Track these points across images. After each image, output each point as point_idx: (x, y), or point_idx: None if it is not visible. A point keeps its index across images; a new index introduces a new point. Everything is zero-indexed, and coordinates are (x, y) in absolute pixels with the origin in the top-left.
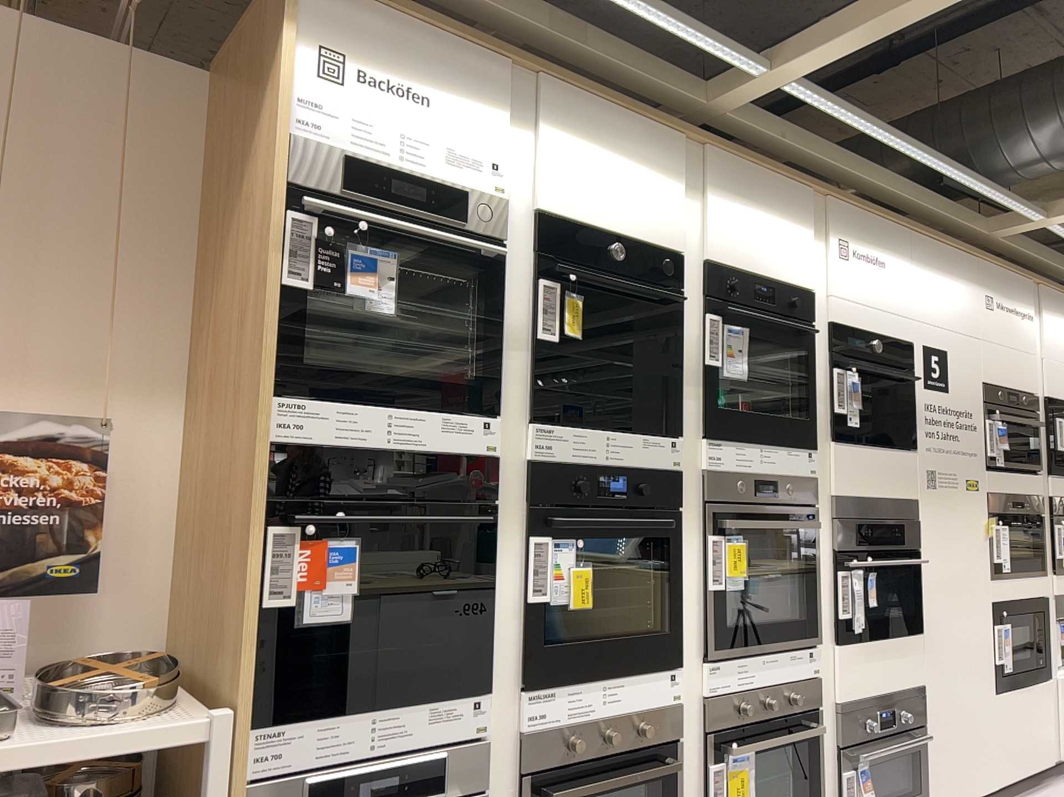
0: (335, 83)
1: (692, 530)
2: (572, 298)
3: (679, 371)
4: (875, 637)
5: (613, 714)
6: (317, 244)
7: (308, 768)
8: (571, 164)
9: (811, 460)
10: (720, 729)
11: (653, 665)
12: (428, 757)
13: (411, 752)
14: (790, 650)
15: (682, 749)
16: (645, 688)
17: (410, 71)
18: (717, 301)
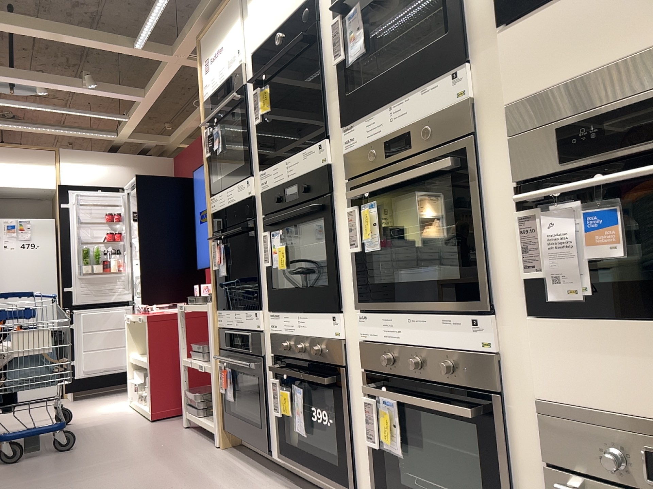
0: (207, 72)
1: (343, 206)
2: (260, 92)
3: (321, 87)
4: (638, 316)
5: (303, 335)
6: (208, 137)
7: (226, 328)
8: (257, 13)
9: (455, 82)
10: (375, 373)
11: (321, 309)
12: (244, 333)
13: (242, 330)
14: (444, 314)
15: (352, 378)
16: (318, 324)
17: (217, 42)
18: (334, 6)
